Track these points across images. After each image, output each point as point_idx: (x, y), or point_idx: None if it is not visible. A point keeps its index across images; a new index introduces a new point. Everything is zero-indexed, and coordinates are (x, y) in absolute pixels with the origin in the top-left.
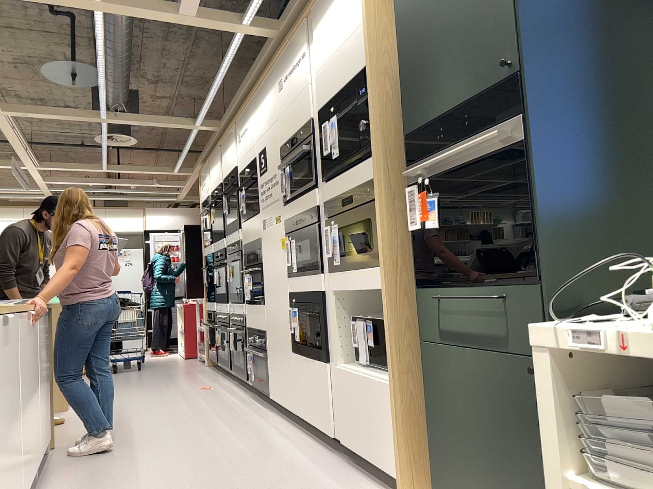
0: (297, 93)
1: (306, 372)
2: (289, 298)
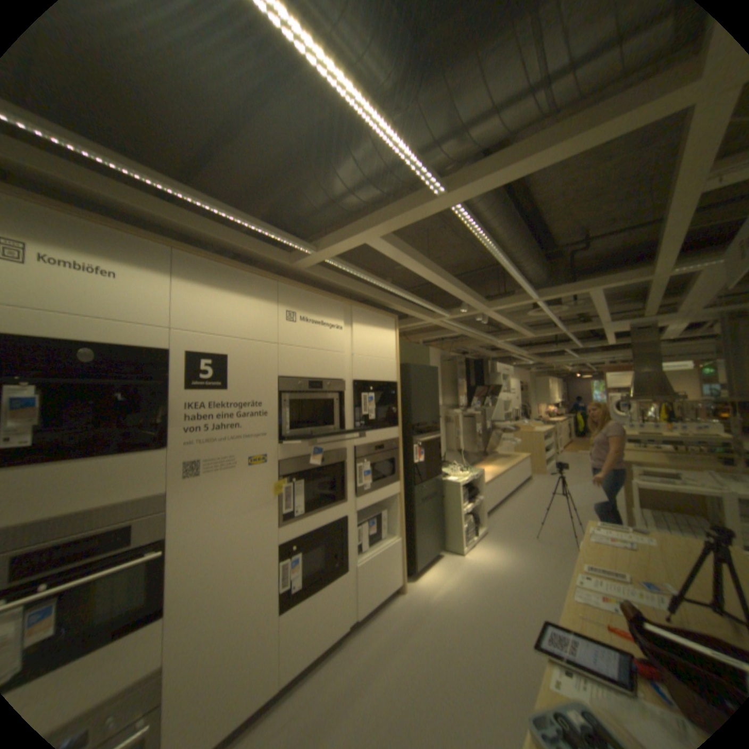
0: (325, 348)
1: (309, 612)
2: (278, 552)
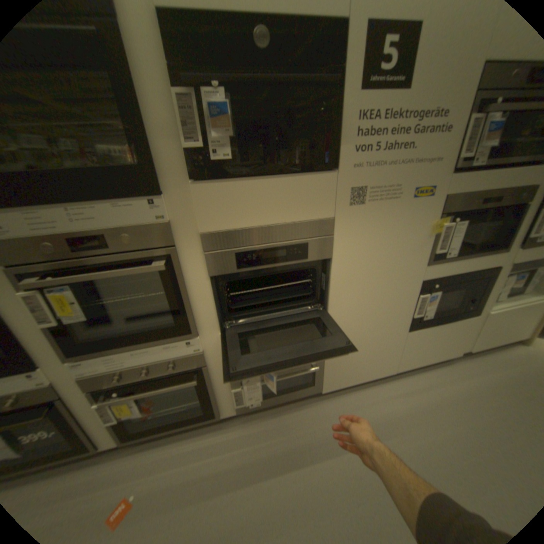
0: None
1: (434, 336)
2: (422, 286)
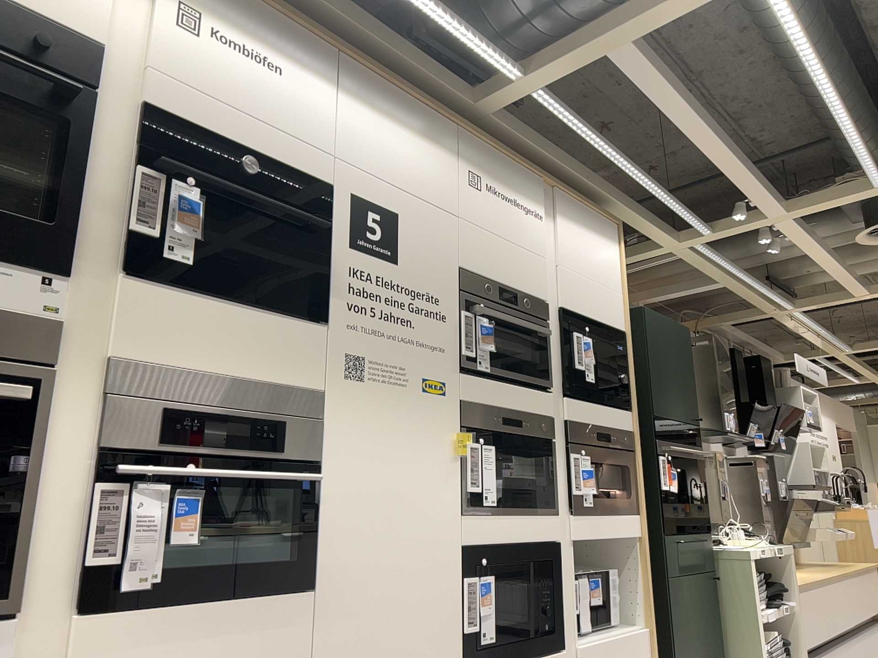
0: (520, 241)
1: None
2: (462, 557)
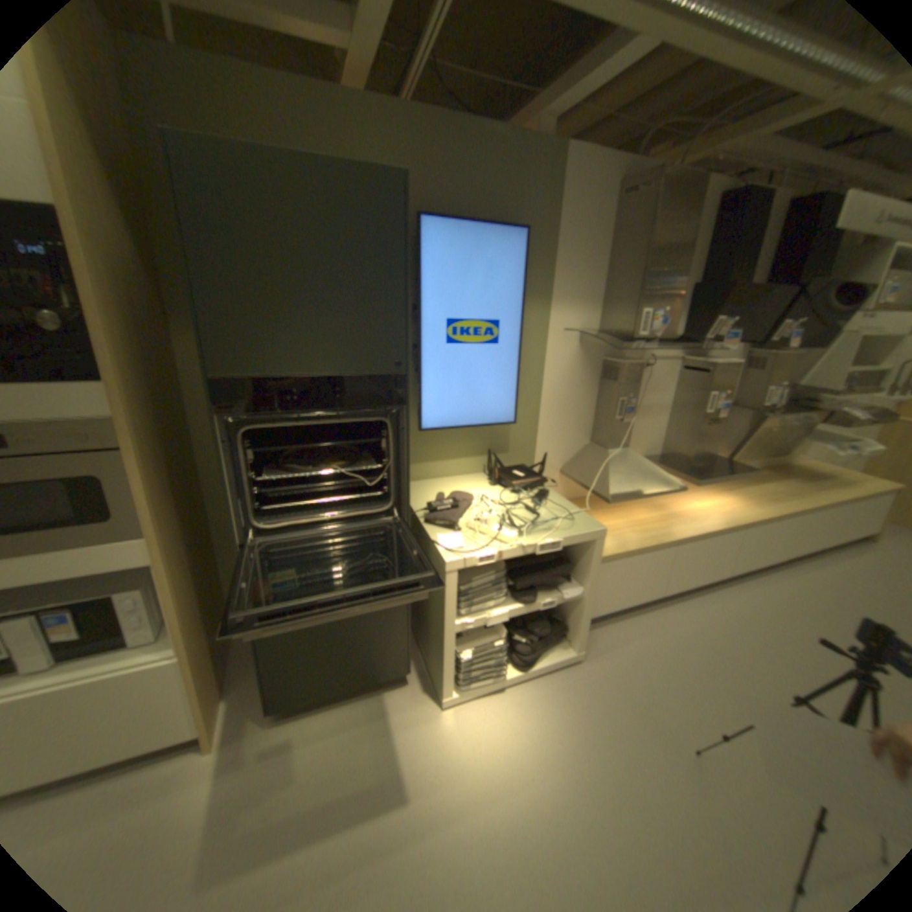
0: None
1: None
2: None
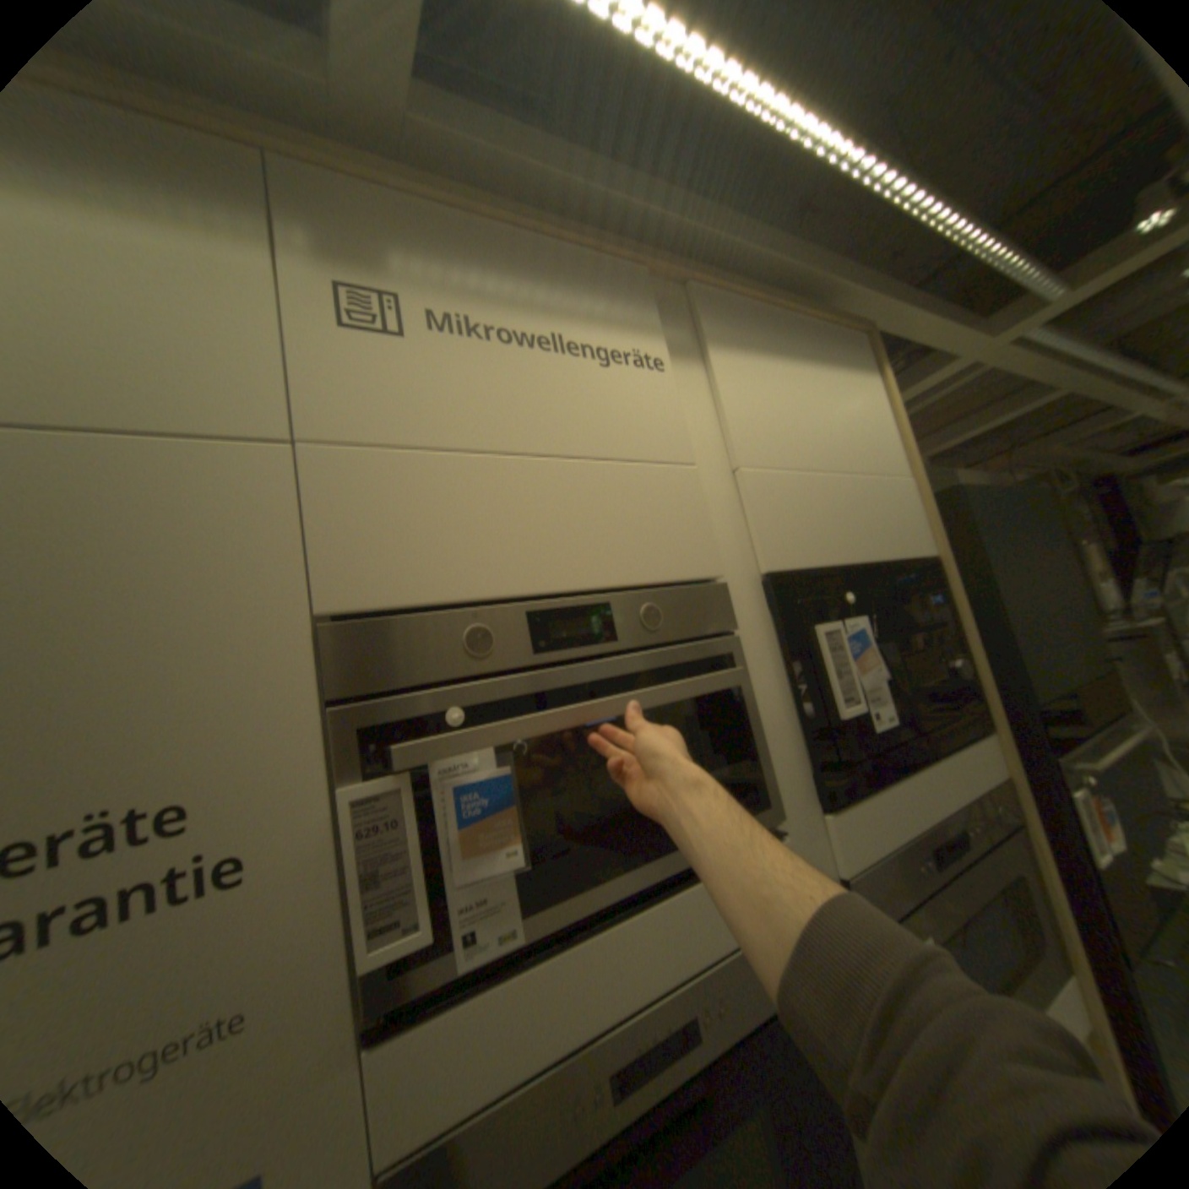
0: (596, 446)
1: None
2: None
